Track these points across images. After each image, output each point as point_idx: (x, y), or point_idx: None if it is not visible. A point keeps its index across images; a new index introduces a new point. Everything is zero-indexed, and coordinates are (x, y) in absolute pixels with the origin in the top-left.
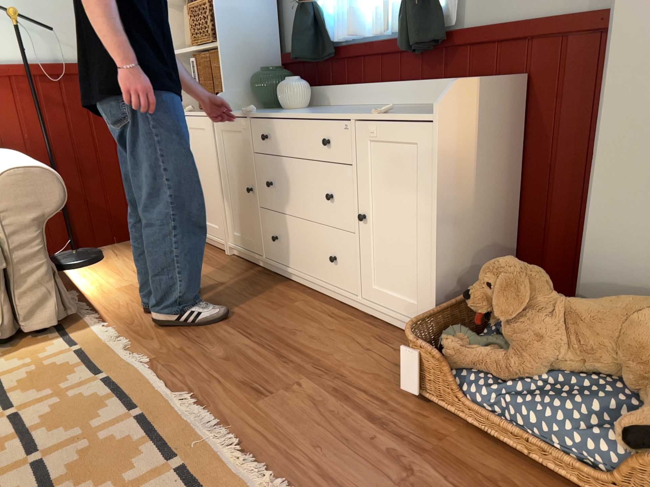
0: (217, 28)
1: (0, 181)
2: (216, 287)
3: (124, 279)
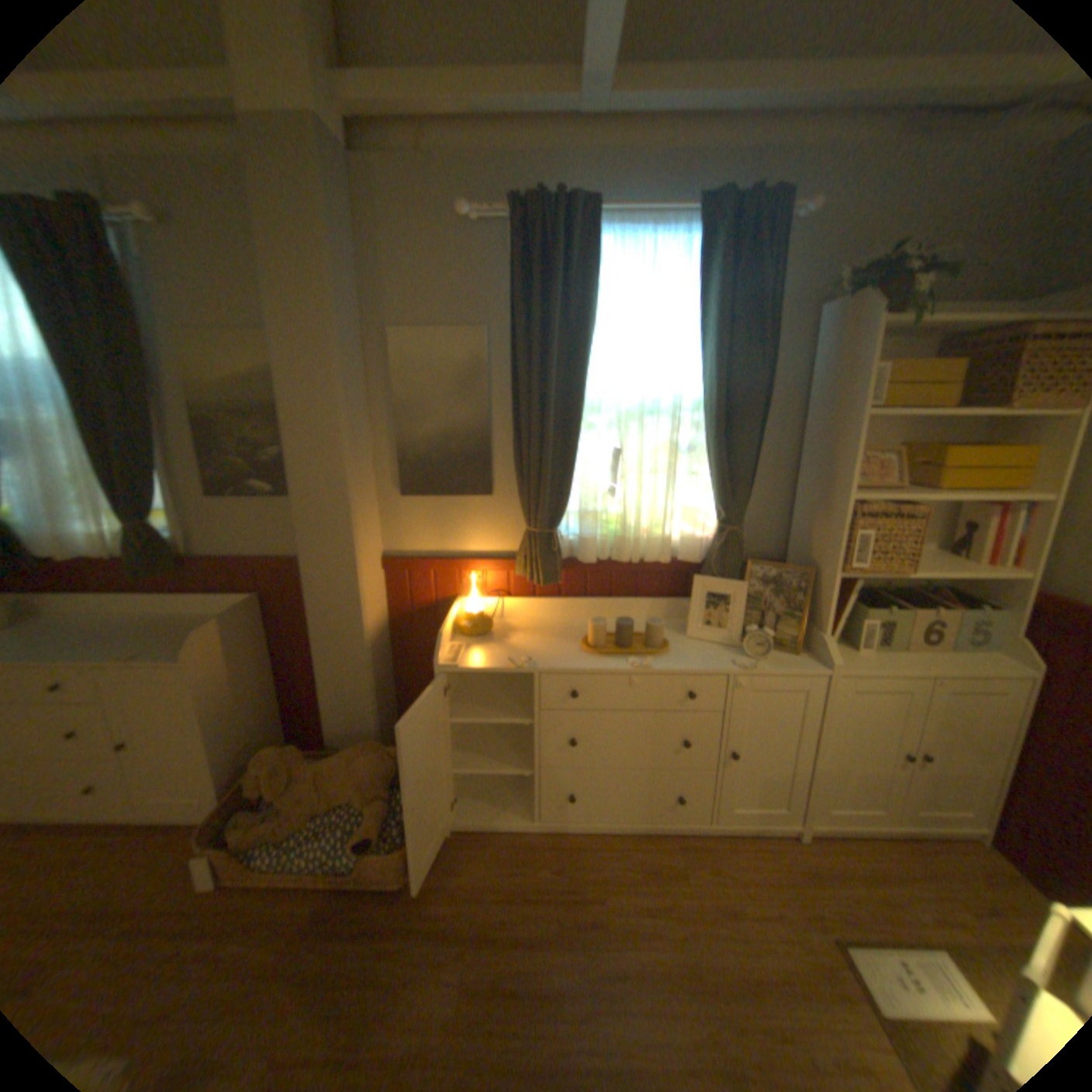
0: None
1: None
2: None
3: None
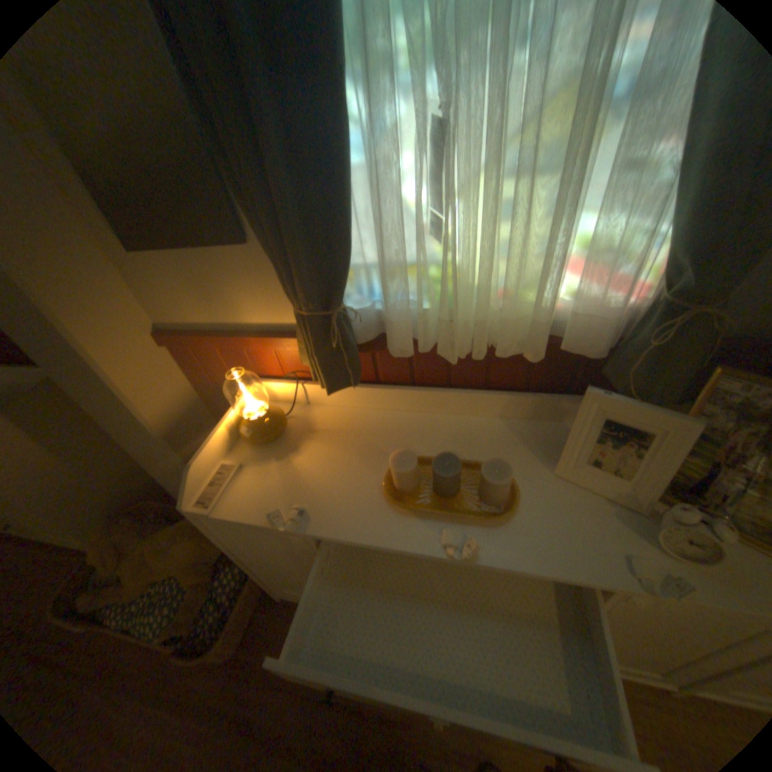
0: None
1: None
2: None
3: None
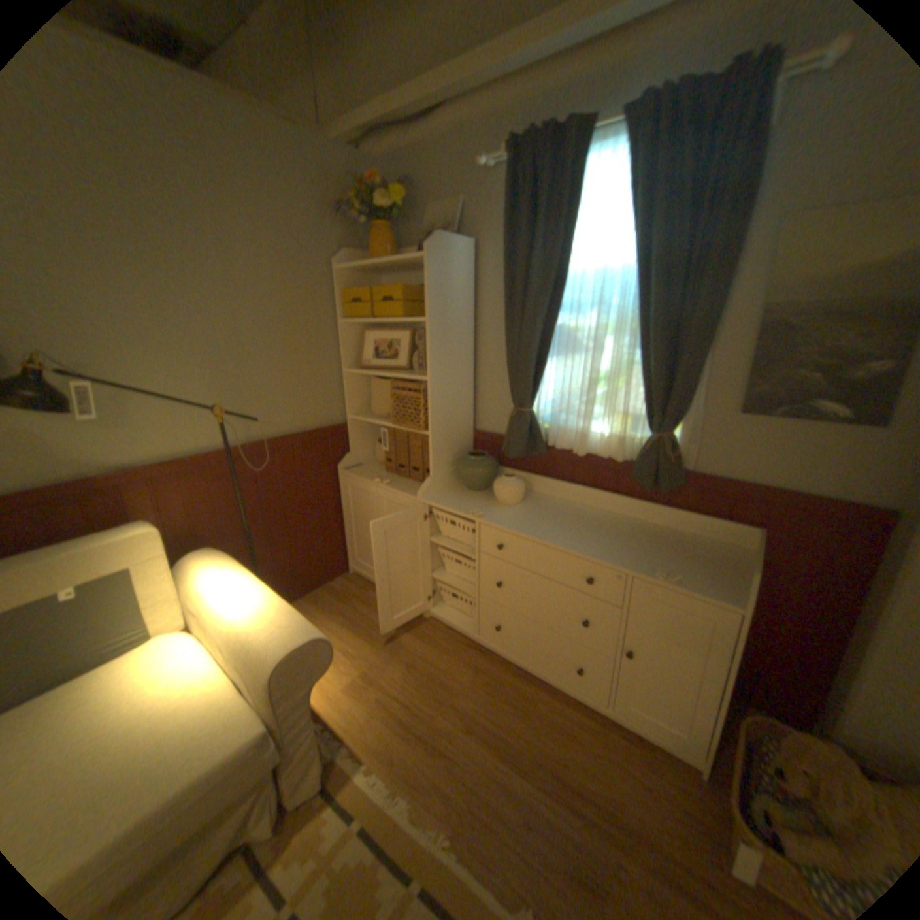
0: (431, 420)
1: (274, 672)
2: (444, 680)
3: (340, 670)
